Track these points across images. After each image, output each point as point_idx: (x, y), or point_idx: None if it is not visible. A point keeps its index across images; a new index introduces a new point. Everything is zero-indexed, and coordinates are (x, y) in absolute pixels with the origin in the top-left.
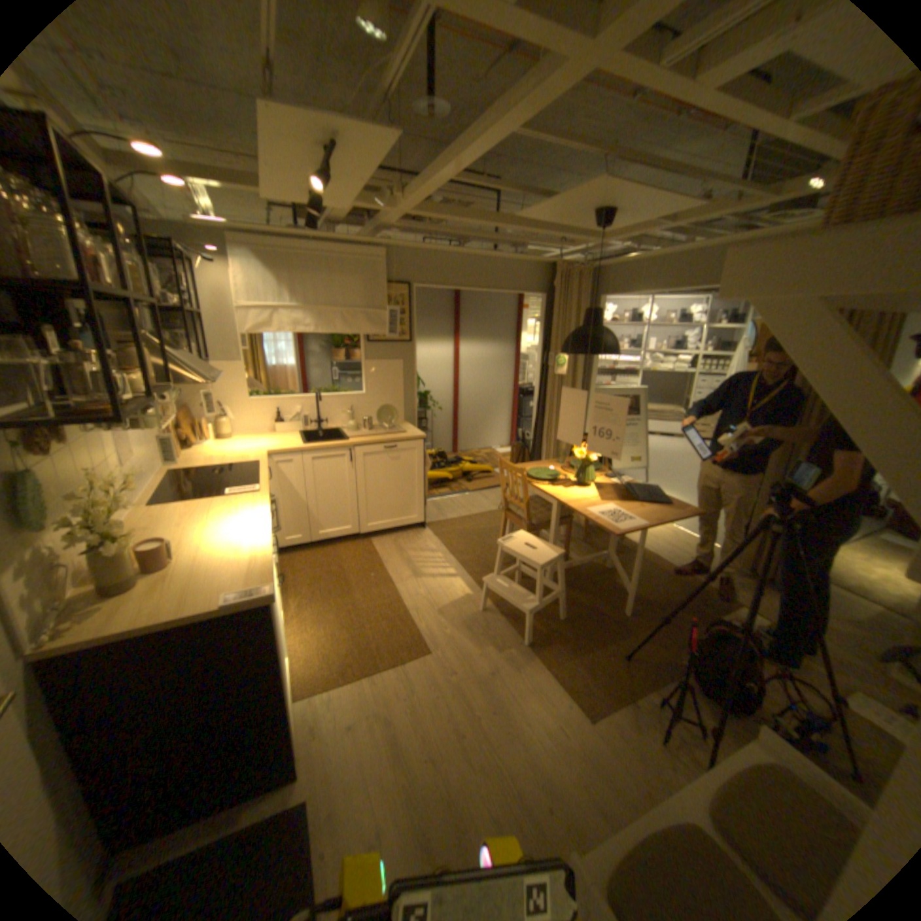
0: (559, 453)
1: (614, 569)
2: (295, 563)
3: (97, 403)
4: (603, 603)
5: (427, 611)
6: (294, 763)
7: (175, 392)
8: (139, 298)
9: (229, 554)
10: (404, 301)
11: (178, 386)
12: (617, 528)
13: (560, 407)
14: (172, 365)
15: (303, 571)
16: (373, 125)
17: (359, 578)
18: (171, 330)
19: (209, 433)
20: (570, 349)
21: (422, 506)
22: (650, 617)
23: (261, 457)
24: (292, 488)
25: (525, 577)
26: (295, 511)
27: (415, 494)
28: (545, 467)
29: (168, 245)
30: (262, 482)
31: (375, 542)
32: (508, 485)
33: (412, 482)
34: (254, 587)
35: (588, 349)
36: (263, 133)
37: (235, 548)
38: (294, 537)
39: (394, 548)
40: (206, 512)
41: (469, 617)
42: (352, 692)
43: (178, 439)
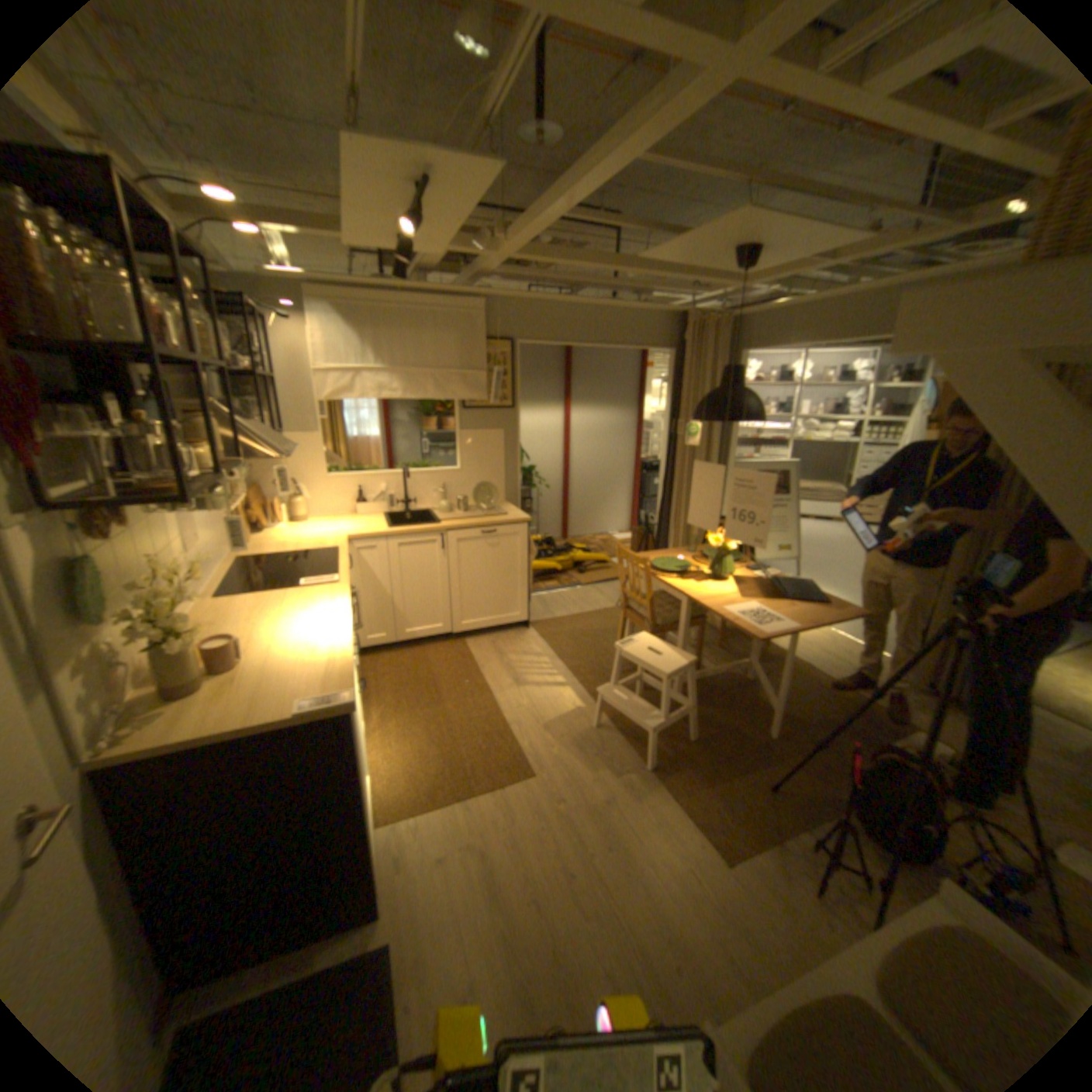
0: (690, 540)
1: (757, 681)
2: (378, 667)
3: (162, 481)
4: (744, 722)
5: (531, 726)
6: (376, 899)
7: (245, 468)
8: (208, 362)
9: (305, 655)
10: (506, 360)
11: (249, 461)
12: (761, 631)
13: (691, 485)
14: (243, 437)
15: (387, 676)
16: (473, 156)
17: (452, 686)
18: (242, 397)
19: (283, 515)
20: (704, 415)
21: (525, 602)
22: (802, 741)
23: (341, 542)
24: (376, 579)
25: (649, 688)
26: (379, 605)
27: (517, 587)
28: (673, 556)
29: (239, 301)
30: (342, 572)
31: (471, 644)
32: (628, 578)
33: (514, 573)
34: (333, 692)
35: (726, 415)
36: (347, 171)
37: (312, 647)
38: (377, 635)
39: (493, 650)
40: (279, 606)
41: (581, 735)
42: (443, 818)
43: (248, 521)
